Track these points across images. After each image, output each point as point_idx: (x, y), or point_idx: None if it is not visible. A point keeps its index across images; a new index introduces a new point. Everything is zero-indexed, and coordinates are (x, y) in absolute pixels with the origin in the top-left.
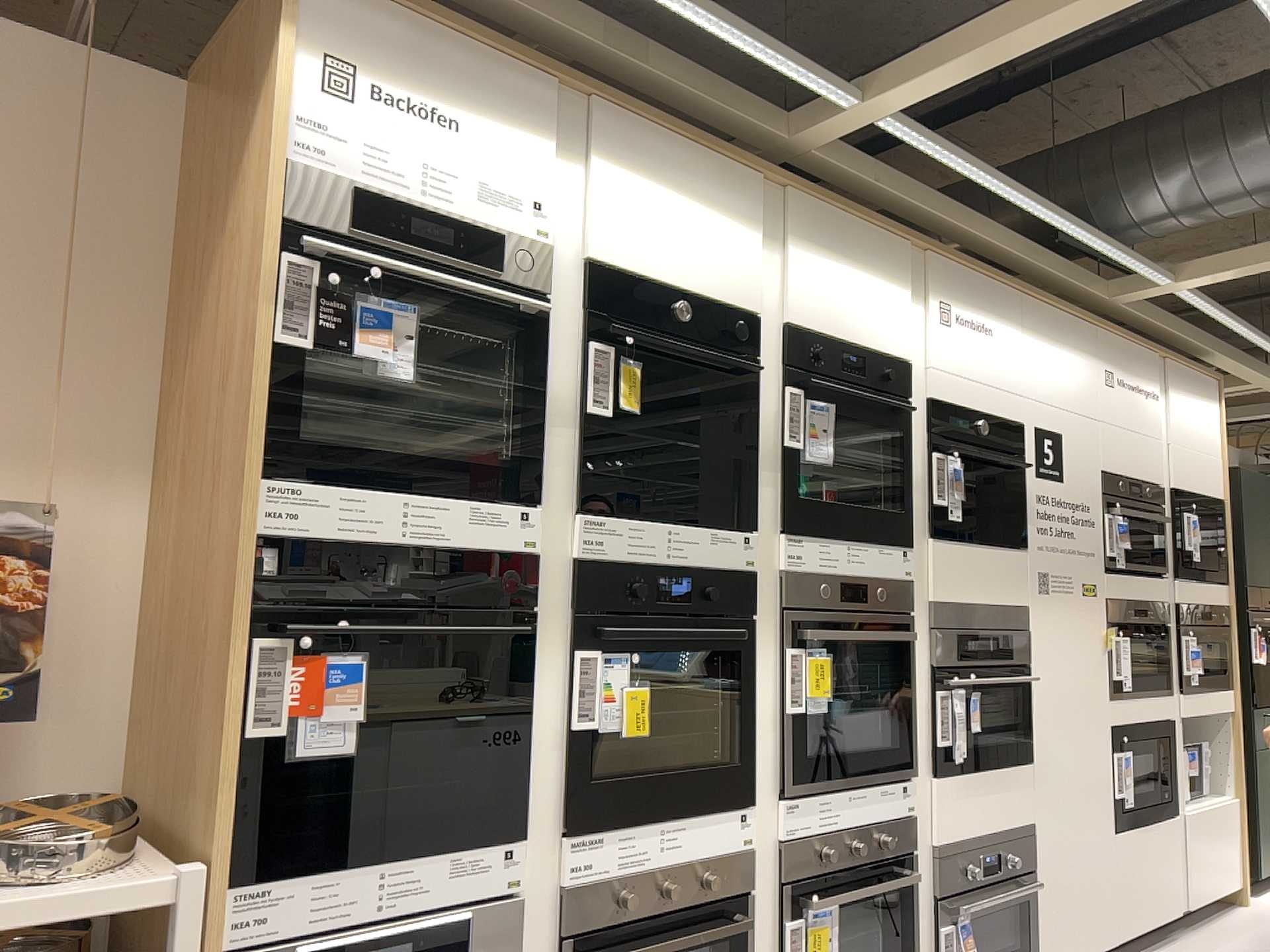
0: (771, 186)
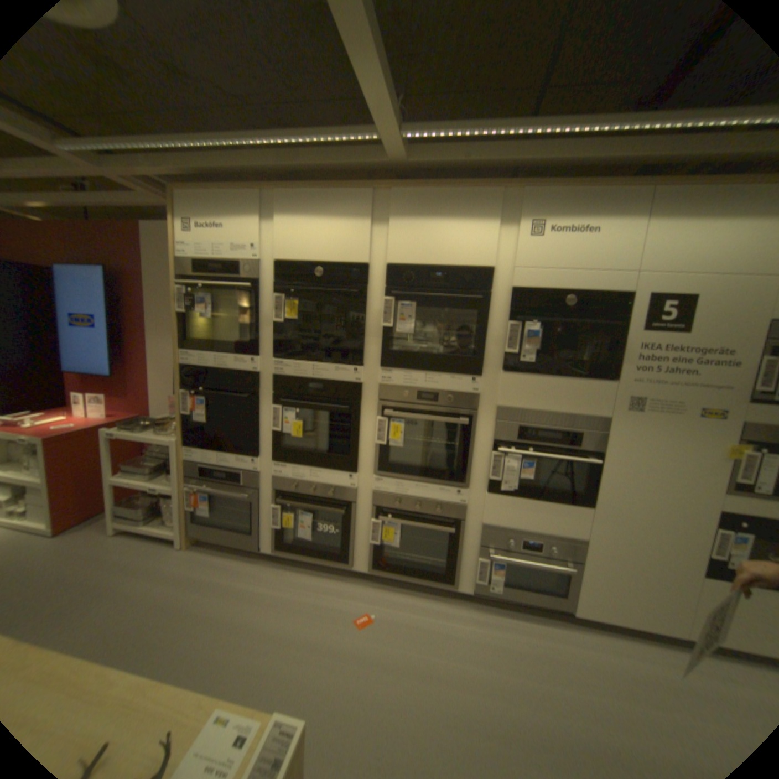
0: (380, 188)
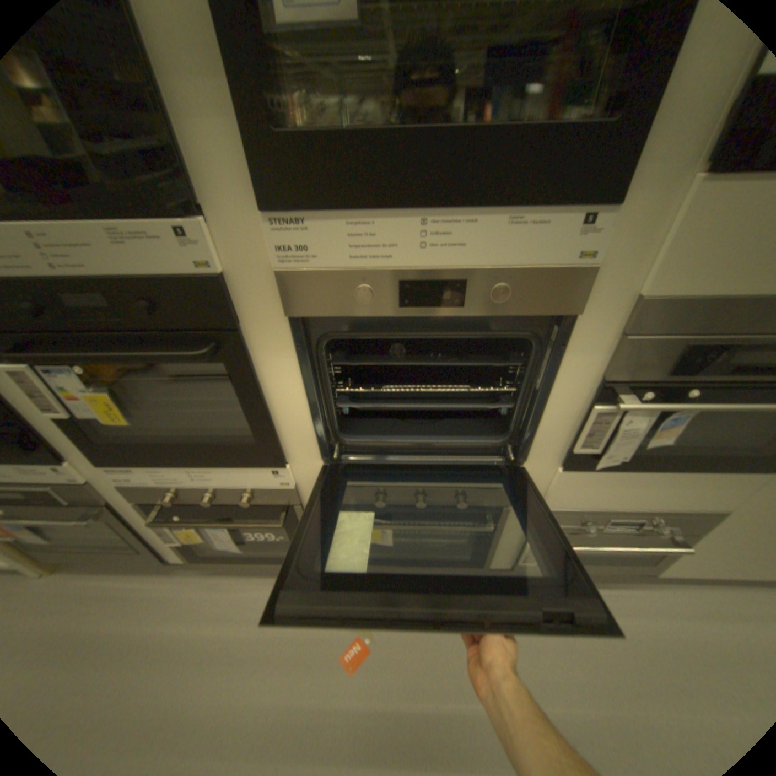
0: None
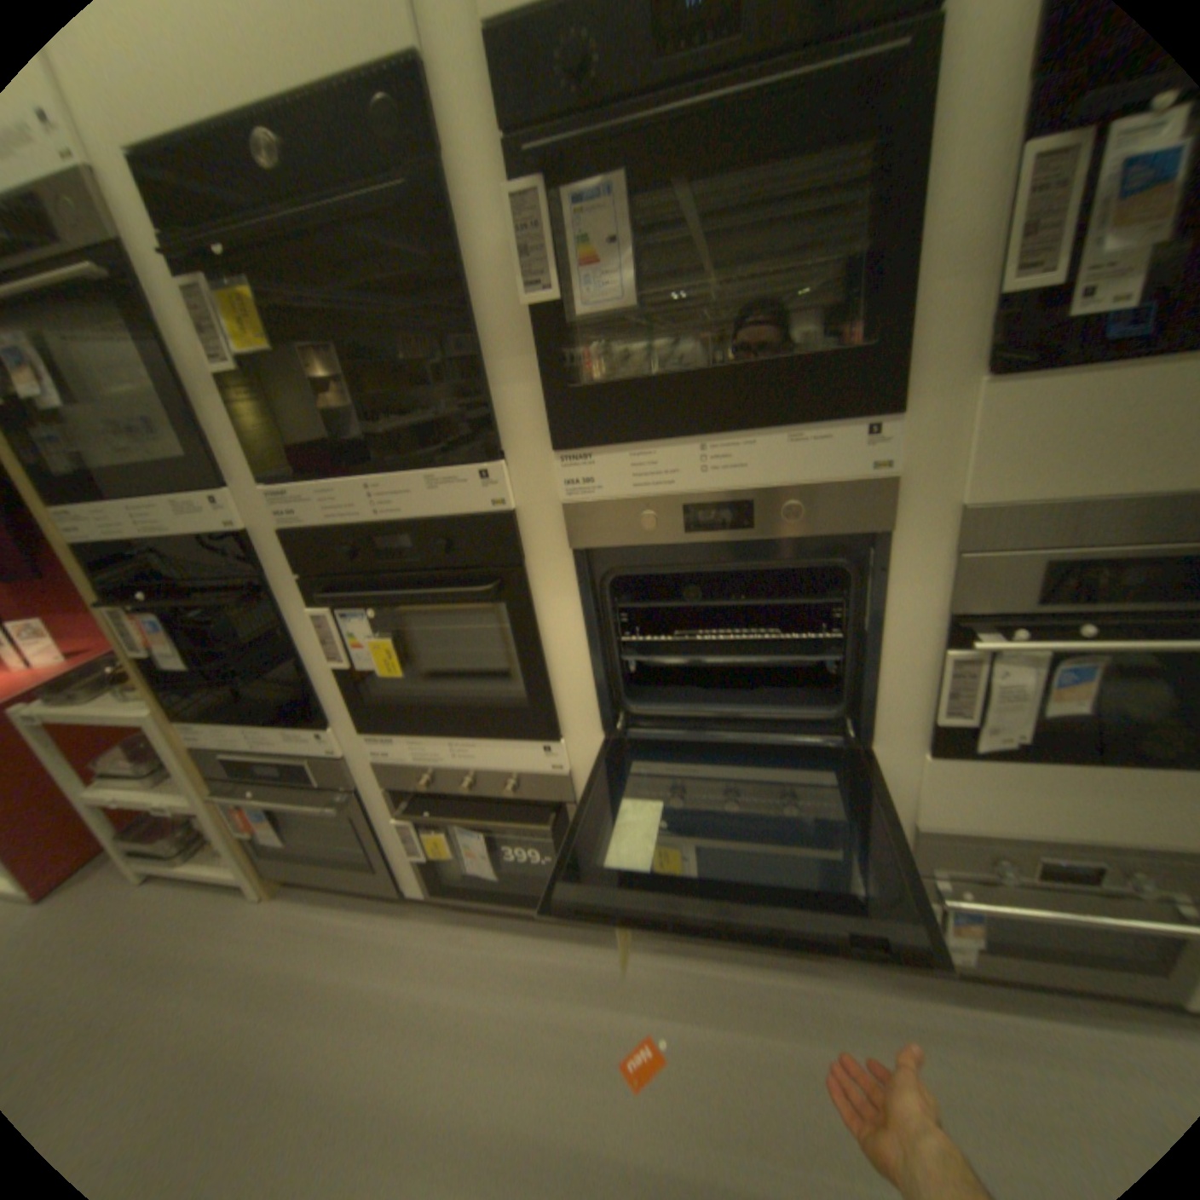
0: None
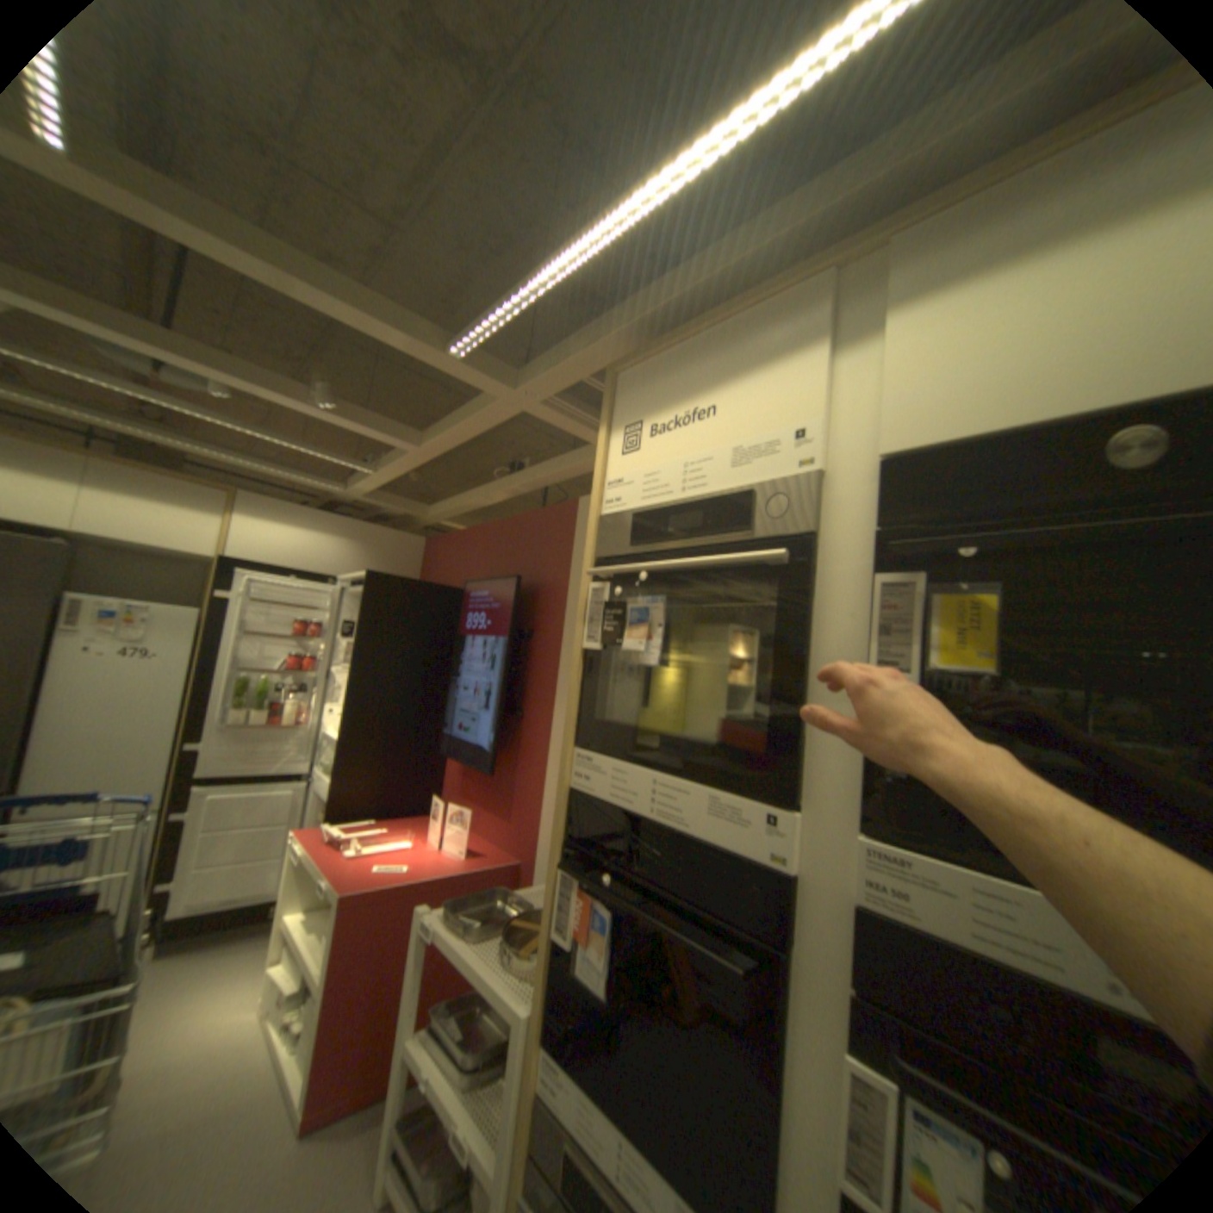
0: None
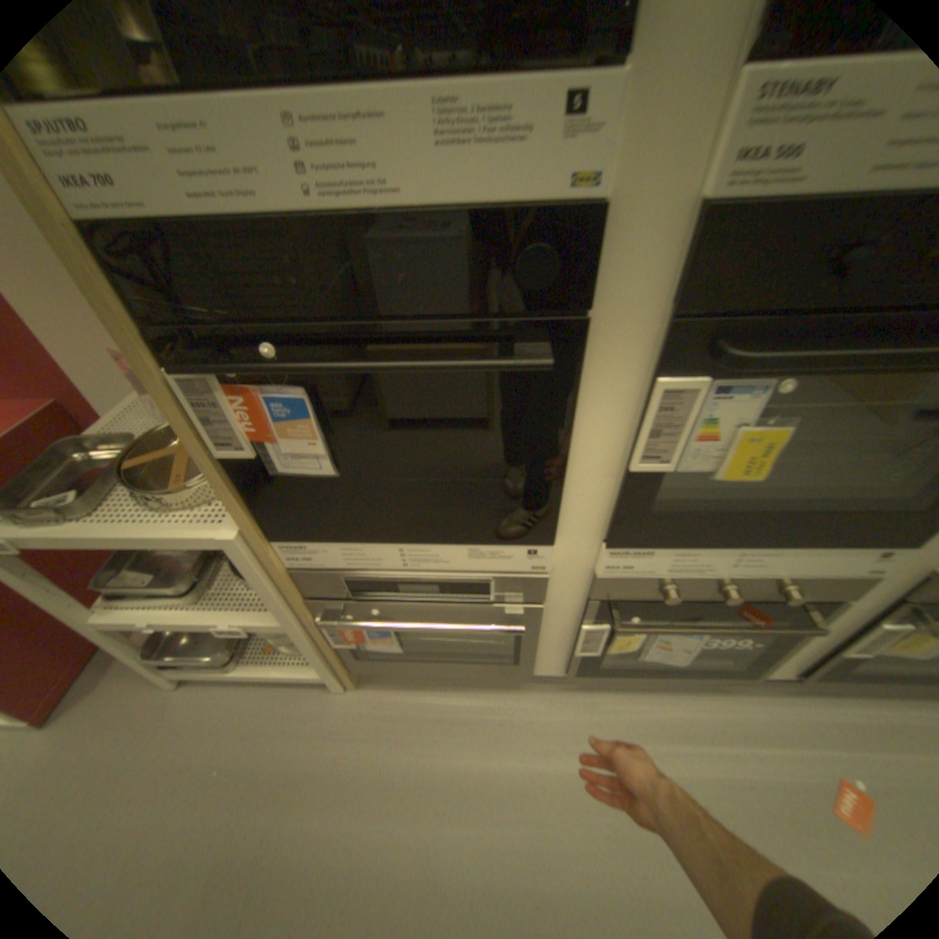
0: None
